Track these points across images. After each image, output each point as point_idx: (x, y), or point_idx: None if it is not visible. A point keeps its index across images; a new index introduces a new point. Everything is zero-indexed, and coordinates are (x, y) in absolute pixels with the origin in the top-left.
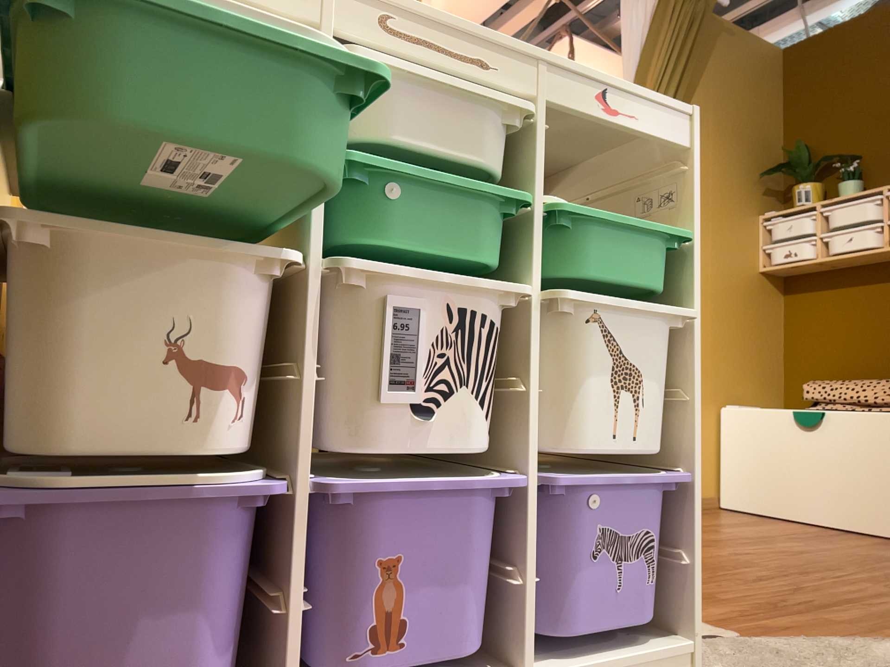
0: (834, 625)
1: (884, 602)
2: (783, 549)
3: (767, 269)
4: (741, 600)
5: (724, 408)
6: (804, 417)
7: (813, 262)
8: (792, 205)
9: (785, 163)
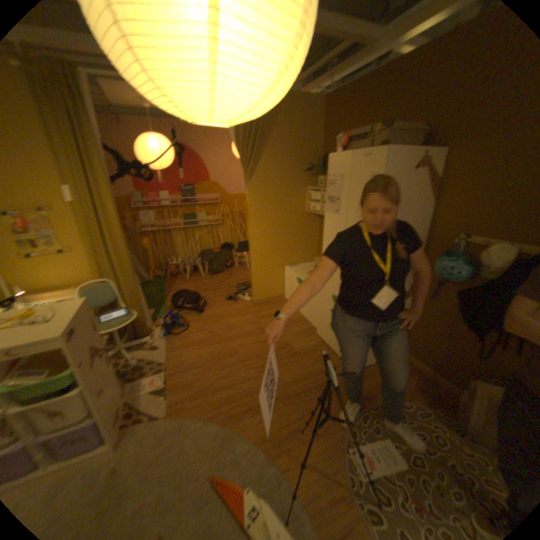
0: (200, 412)
1: (238, 392)
2: (259, 343)
3: (309, 212)
4: (195, 391)
5: (285, 269)
6: (299, 283)
7: (320, 214)
8: (319, 185)
9: (319, 163)
